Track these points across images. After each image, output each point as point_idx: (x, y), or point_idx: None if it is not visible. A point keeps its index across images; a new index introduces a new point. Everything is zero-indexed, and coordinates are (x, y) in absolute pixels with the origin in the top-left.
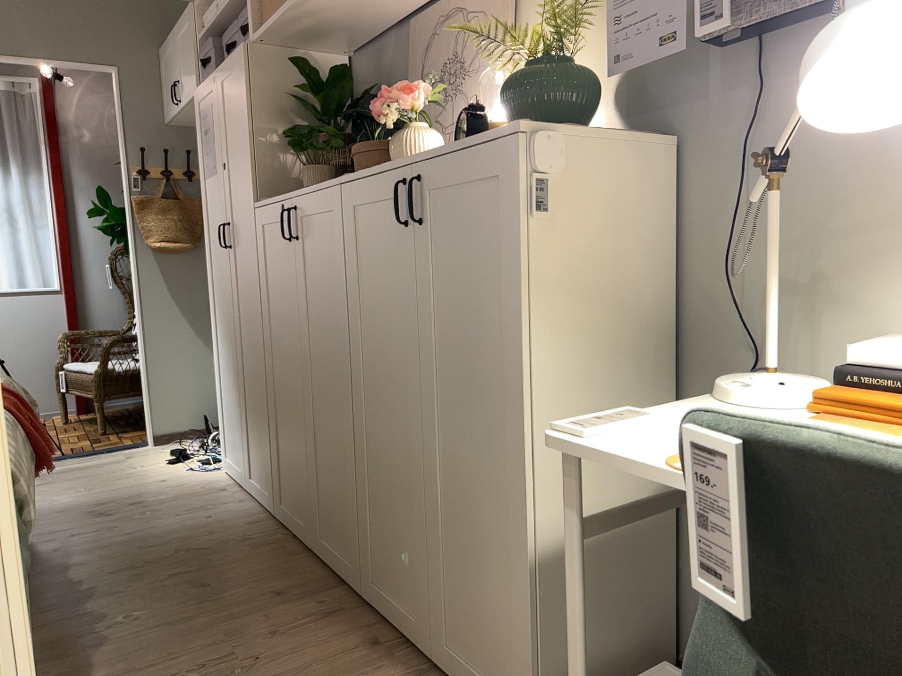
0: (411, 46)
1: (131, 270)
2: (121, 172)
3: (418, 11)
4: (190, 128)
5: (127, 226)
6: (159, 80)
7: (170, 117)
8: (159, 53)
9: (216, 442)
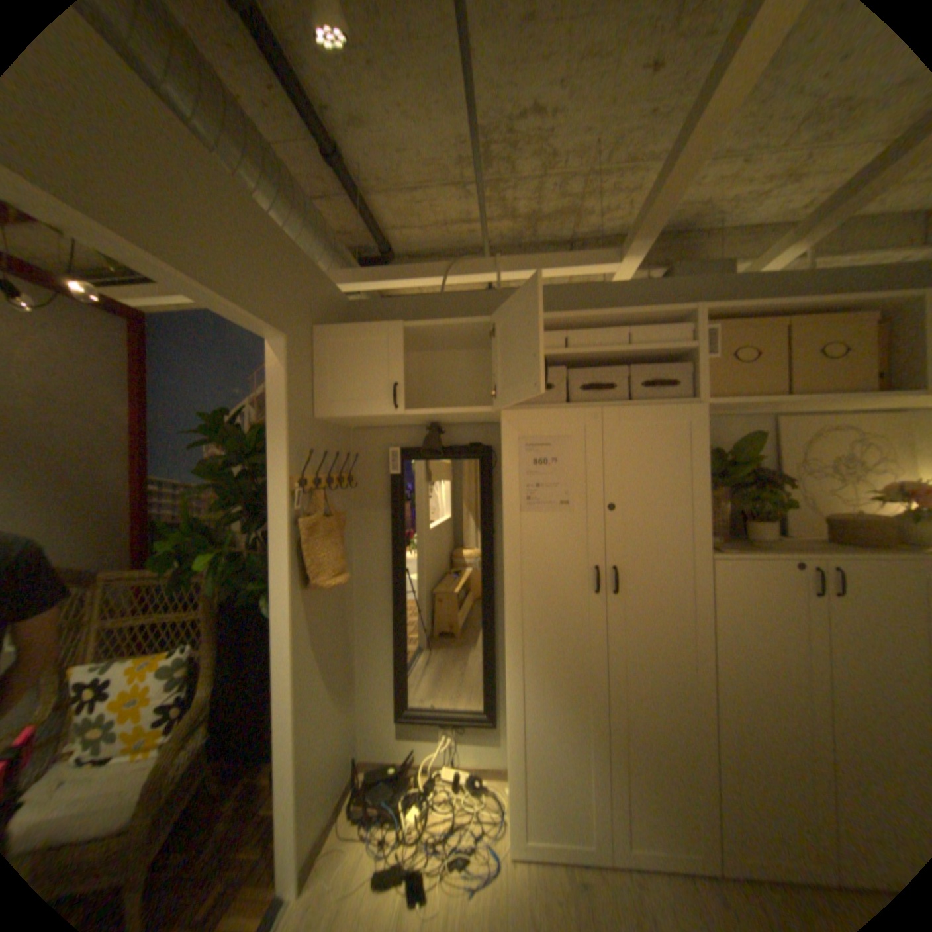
0: (783, 436)
1: (273, 629)
2: (271, 482)
3: (796, 415)
4: (330, 425)
5: (272, 562)
6: (312, 363)
7: (352, 416)
8: (319, 331)
9: (404, 827)
